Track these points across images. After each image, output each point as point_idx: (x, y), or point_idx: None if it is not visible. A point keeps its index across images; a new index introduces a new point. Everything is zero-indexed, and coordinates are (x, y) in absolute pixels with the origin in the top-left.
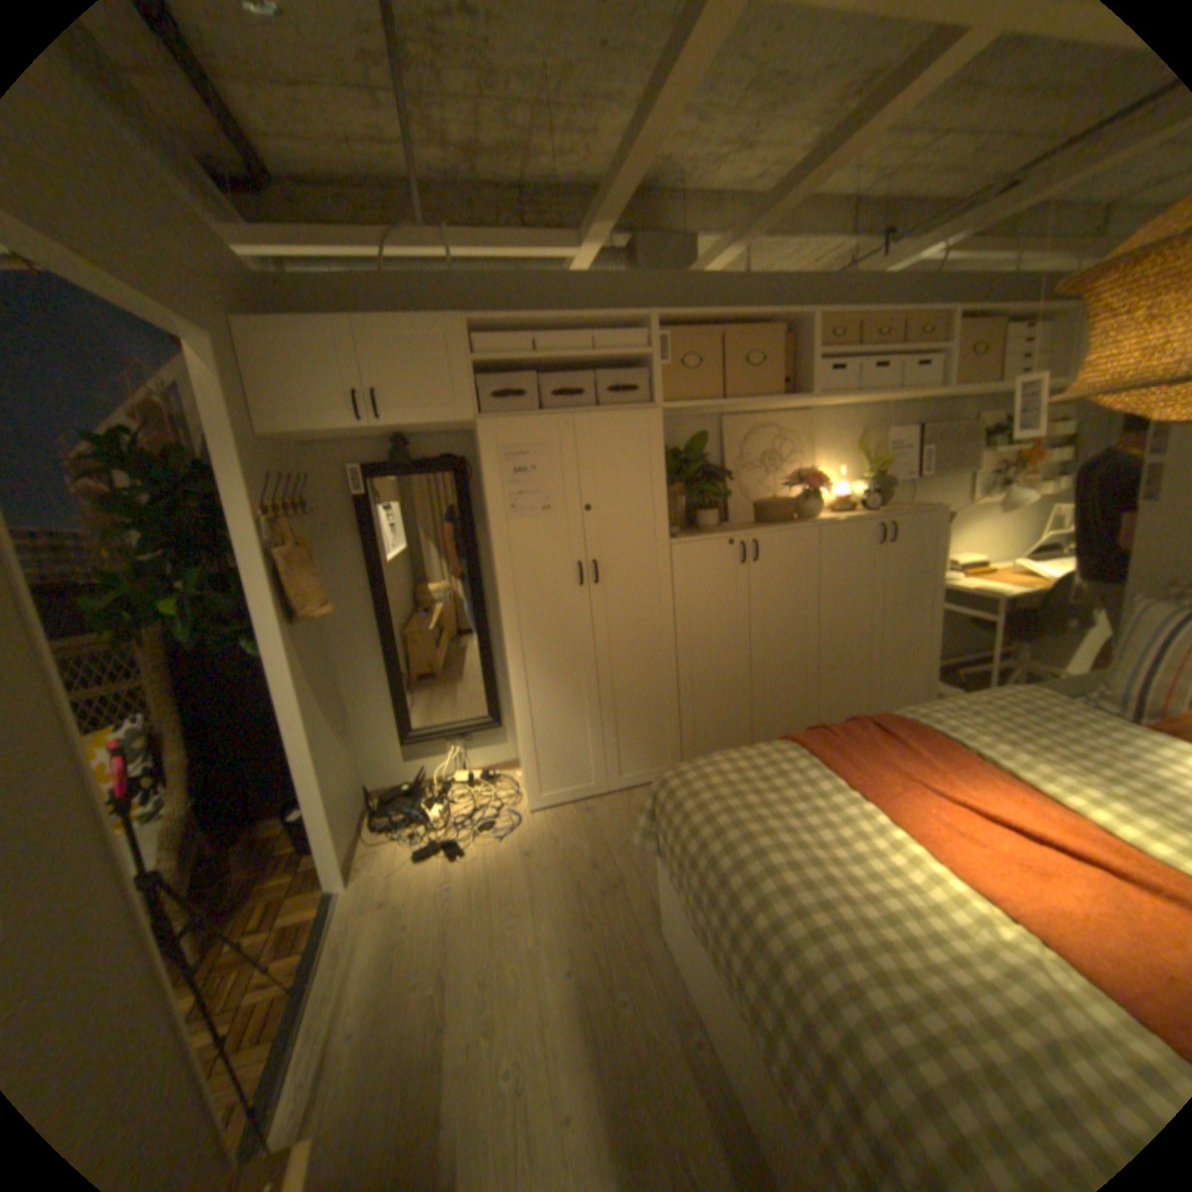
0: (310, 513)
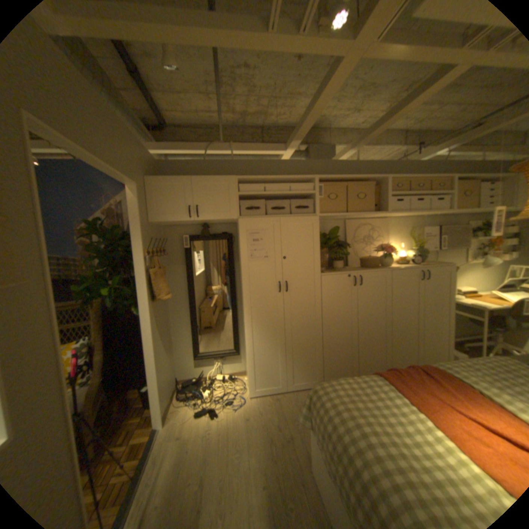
0: (166, 254)
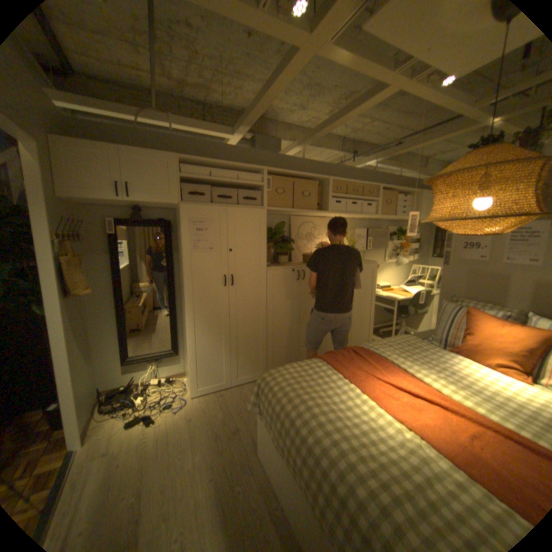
0: (82, 240)
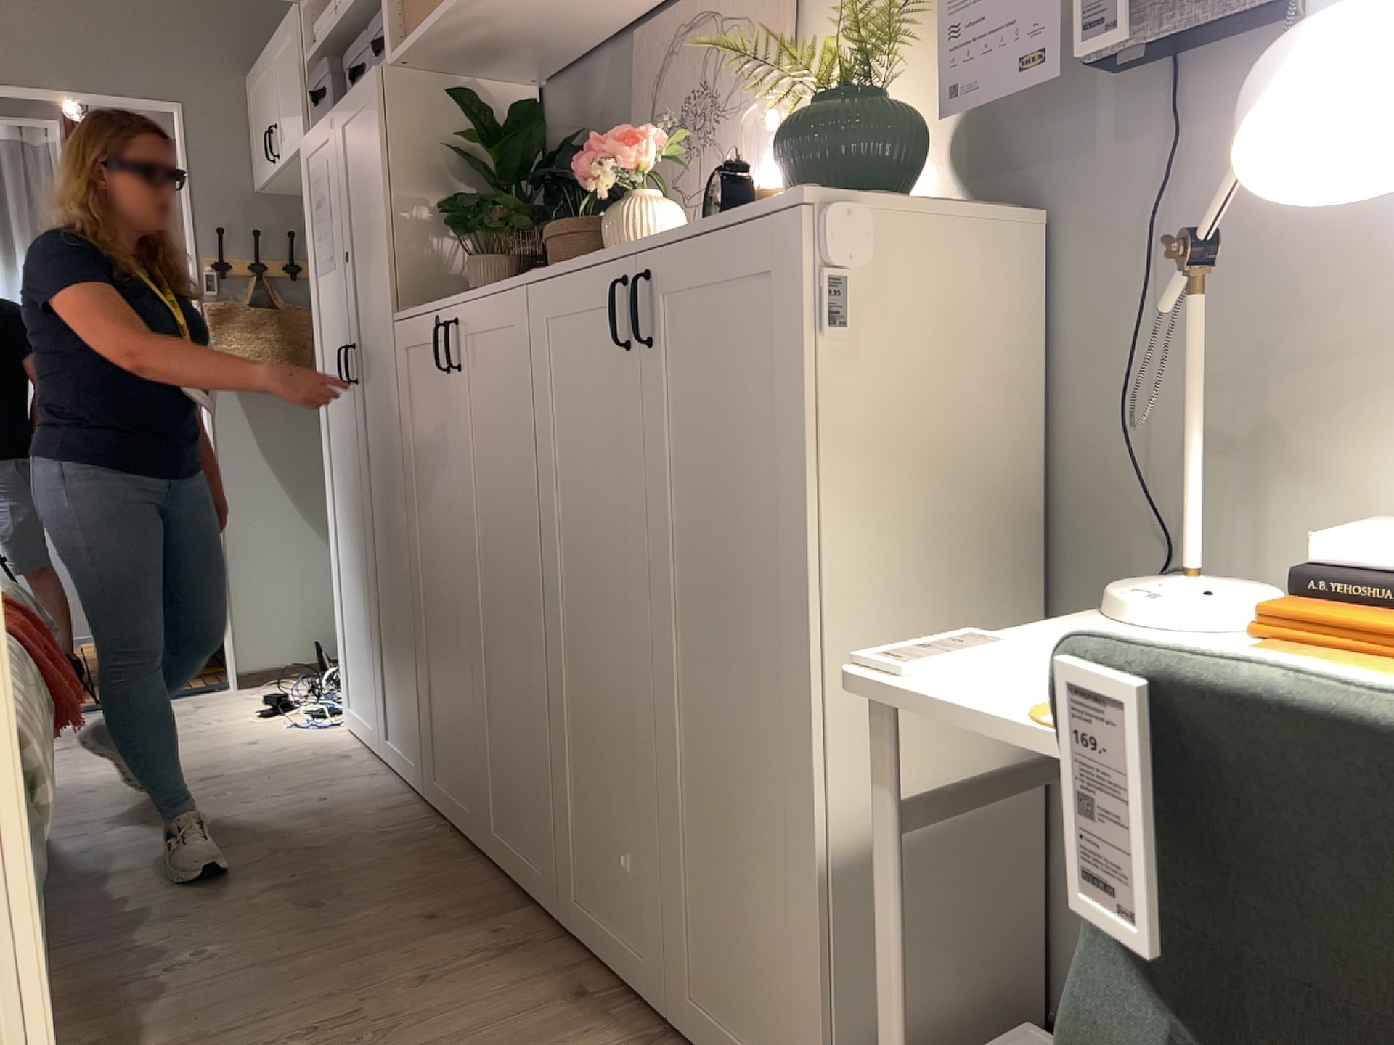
0: None
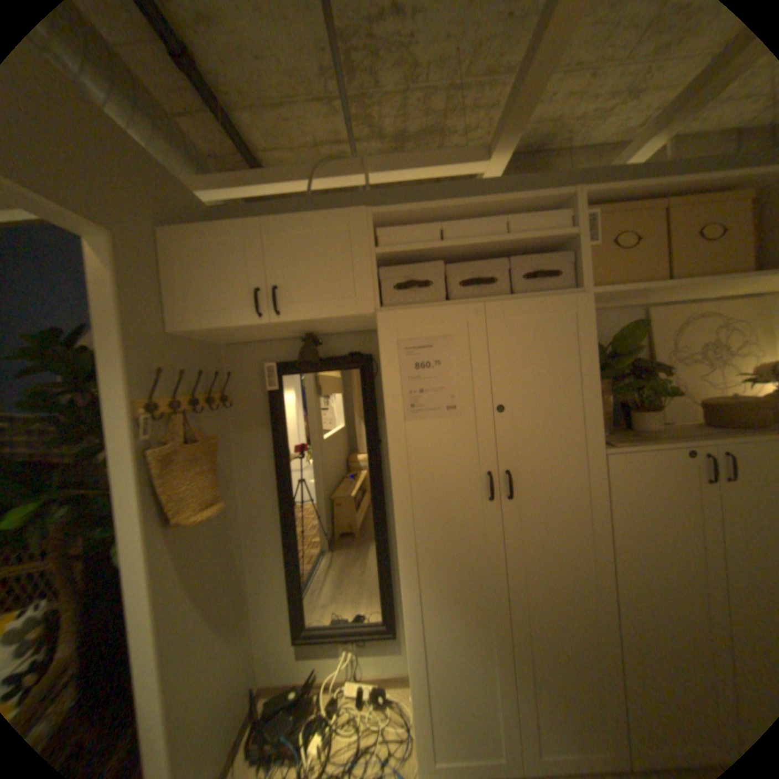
0: (233, 406)
